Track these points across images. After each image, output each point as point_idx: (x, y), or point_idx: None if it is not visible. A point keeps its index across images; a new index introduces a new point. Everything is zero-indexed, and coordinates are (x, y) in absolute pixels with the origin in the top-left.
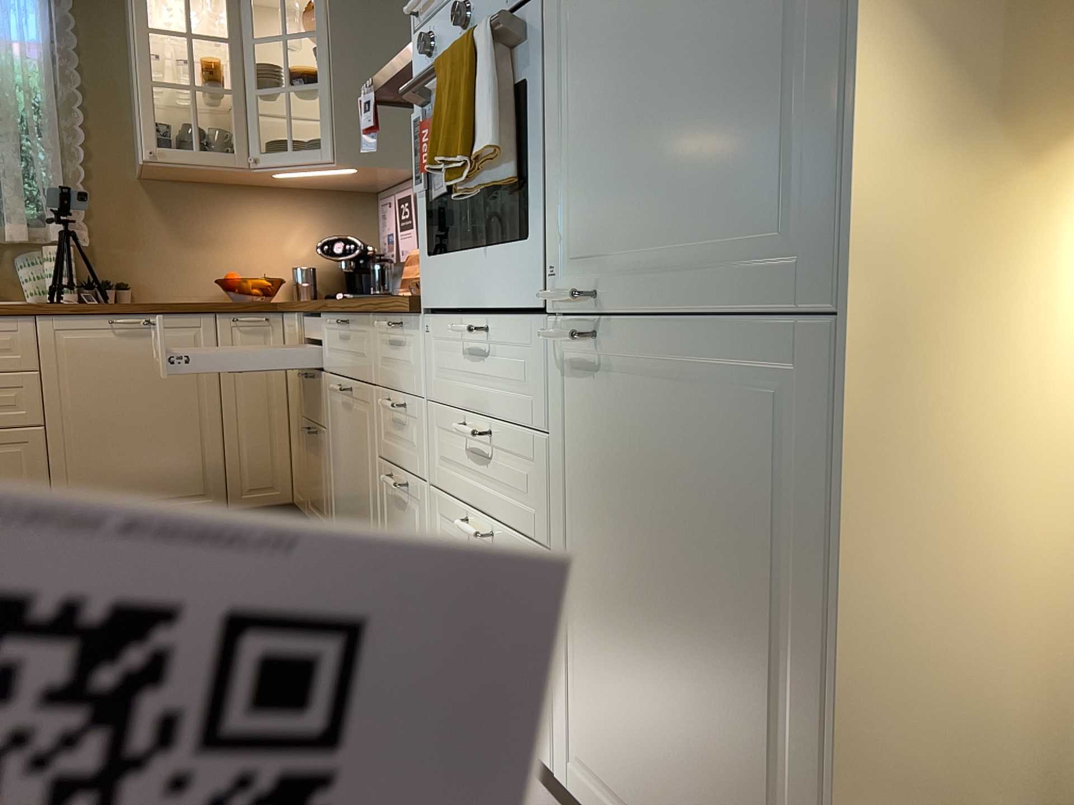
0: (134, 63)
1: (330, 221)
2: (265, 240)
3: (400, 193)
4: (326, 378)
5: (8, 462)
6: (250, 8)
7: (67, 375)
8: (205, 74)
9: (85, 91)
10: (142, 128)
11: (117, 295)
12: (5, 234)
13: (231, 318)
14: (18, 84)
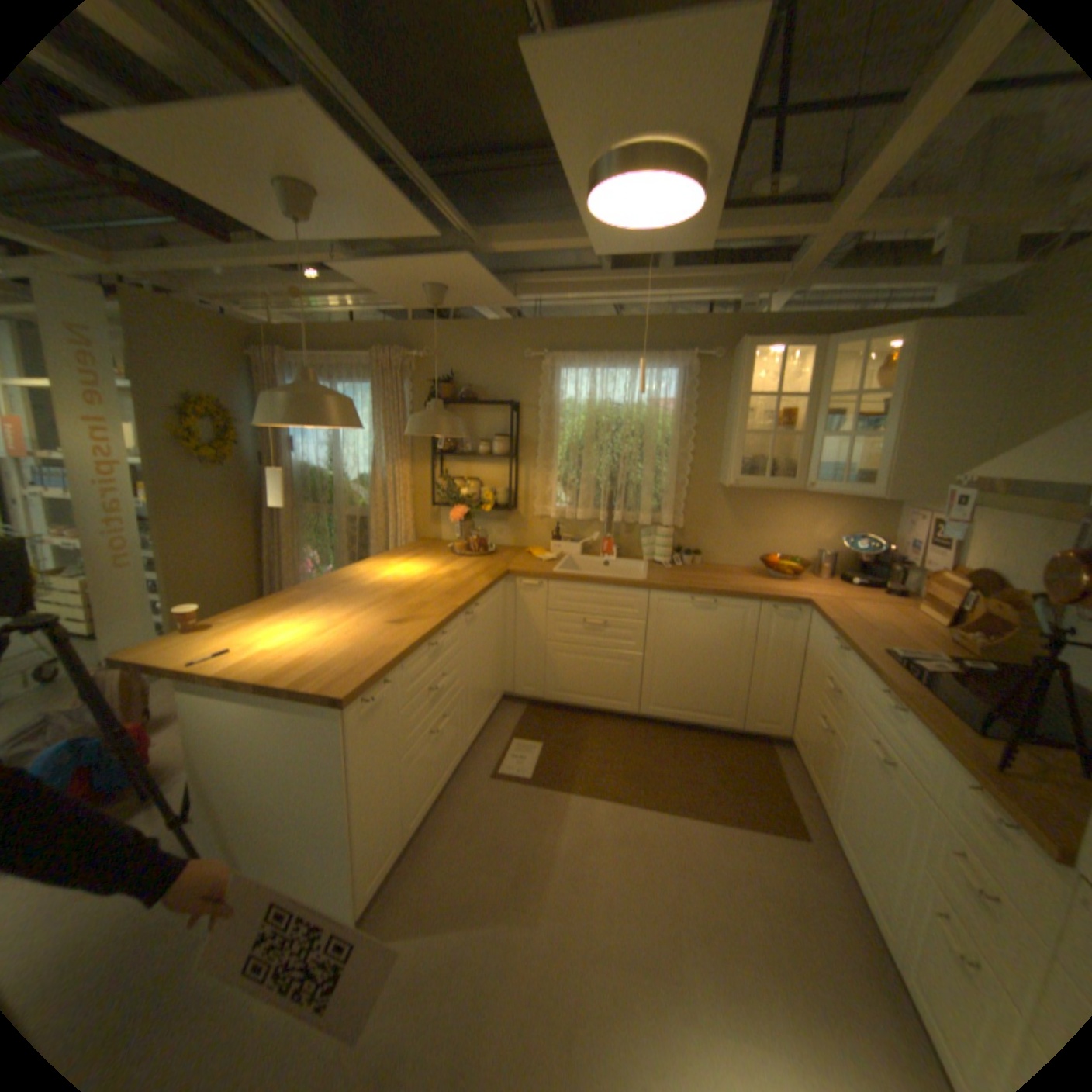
0: (734, 417)
1: (857, 515)
2: (800, 527)
3: (941, 516)
4: (859, 713)
5: (621, 670)
6: (832, 369)
7: (660, 627)
8: (784, 420)
9: (696, 427)
10: (732, 462)
11: (692, 559)
12: (637, 517)
13: (772, 606)
14: (658, 427)
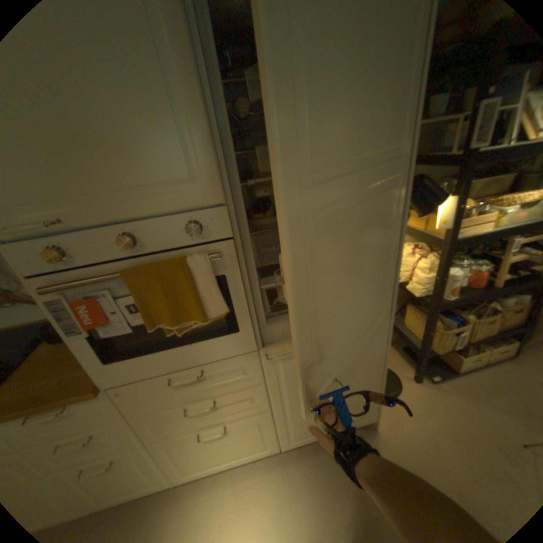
0: None
1: None
2: None
3: None
4: None
5: None
6: None
7: None
8: None
9: None
10: None
11: None
12: None
13: None
14: None
